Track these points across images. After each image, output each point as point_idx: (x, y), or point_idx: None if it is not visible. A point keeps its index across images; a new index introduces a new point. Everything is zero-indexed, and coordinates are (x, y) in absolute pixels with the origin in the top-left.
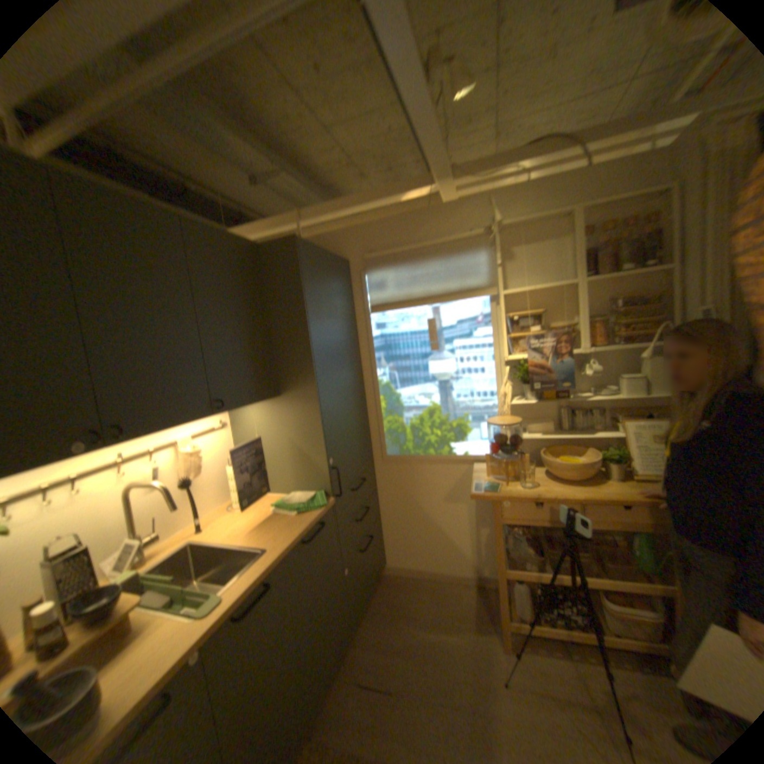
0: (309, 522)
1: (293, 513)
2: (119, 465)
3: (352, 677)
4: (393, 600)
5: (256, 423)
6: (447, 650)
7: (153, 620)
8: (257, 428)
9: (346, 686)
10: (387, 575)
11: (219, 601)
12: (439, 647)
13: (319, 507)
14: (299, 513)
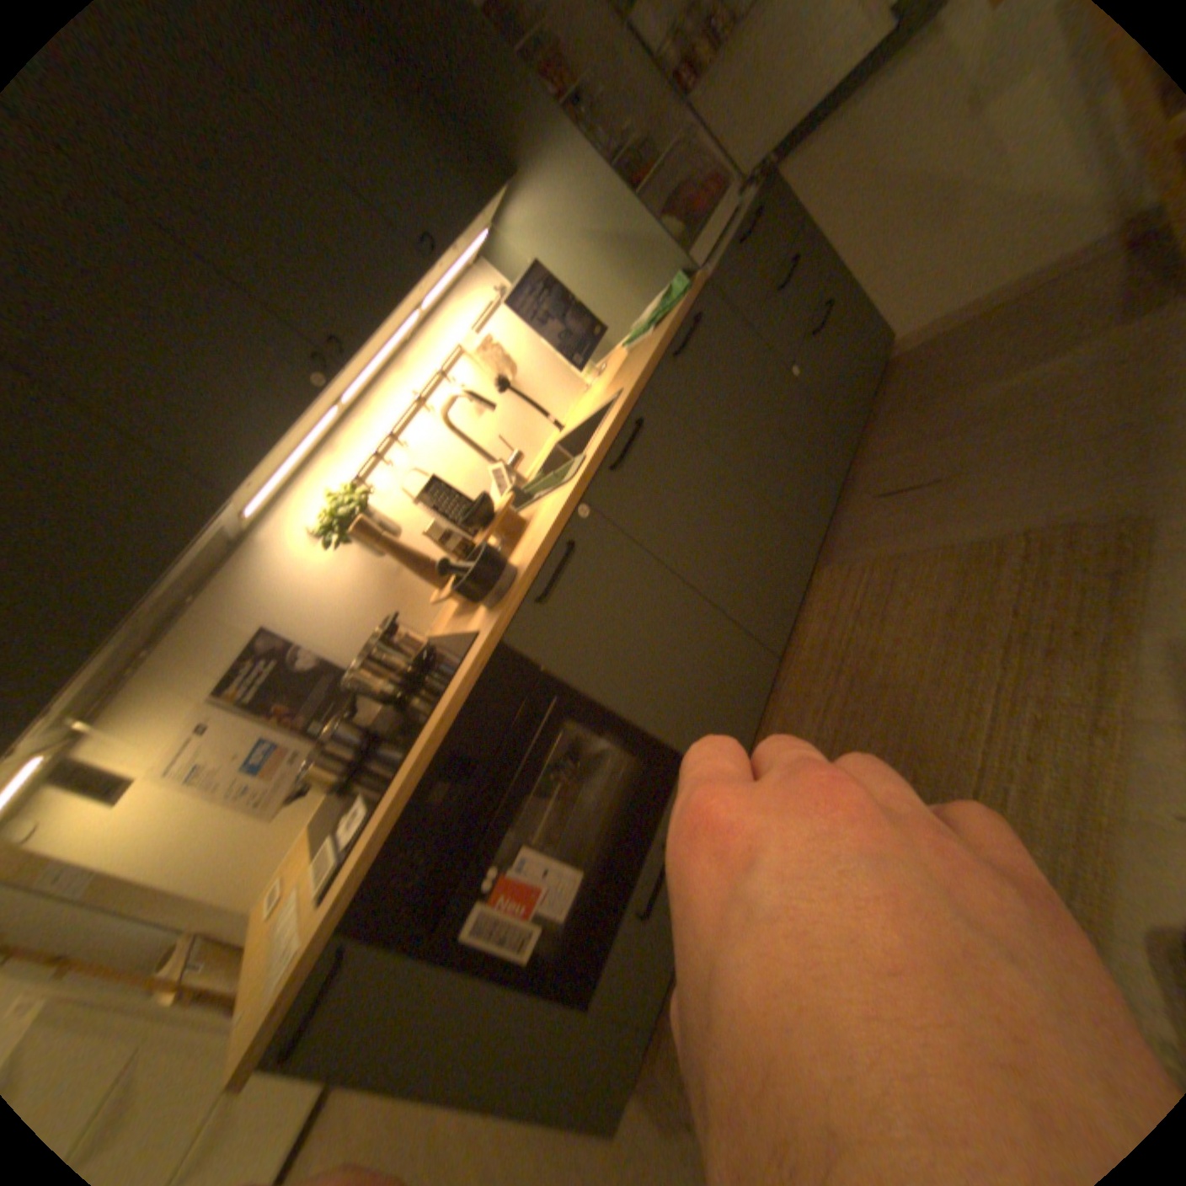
0: (670, 320)
1: (647, 326)
2: (427, 402)
3: (871, 488)
4: (923, 372)
5: (527, 246)
6: (1048, 377)
7: (537, 502)
8: (533, 252)
9: (864, 499)
10: (904, 346)
11: (581, 453)
12: (1027, 382)
13: (679, 291)
14: (653, 320)
